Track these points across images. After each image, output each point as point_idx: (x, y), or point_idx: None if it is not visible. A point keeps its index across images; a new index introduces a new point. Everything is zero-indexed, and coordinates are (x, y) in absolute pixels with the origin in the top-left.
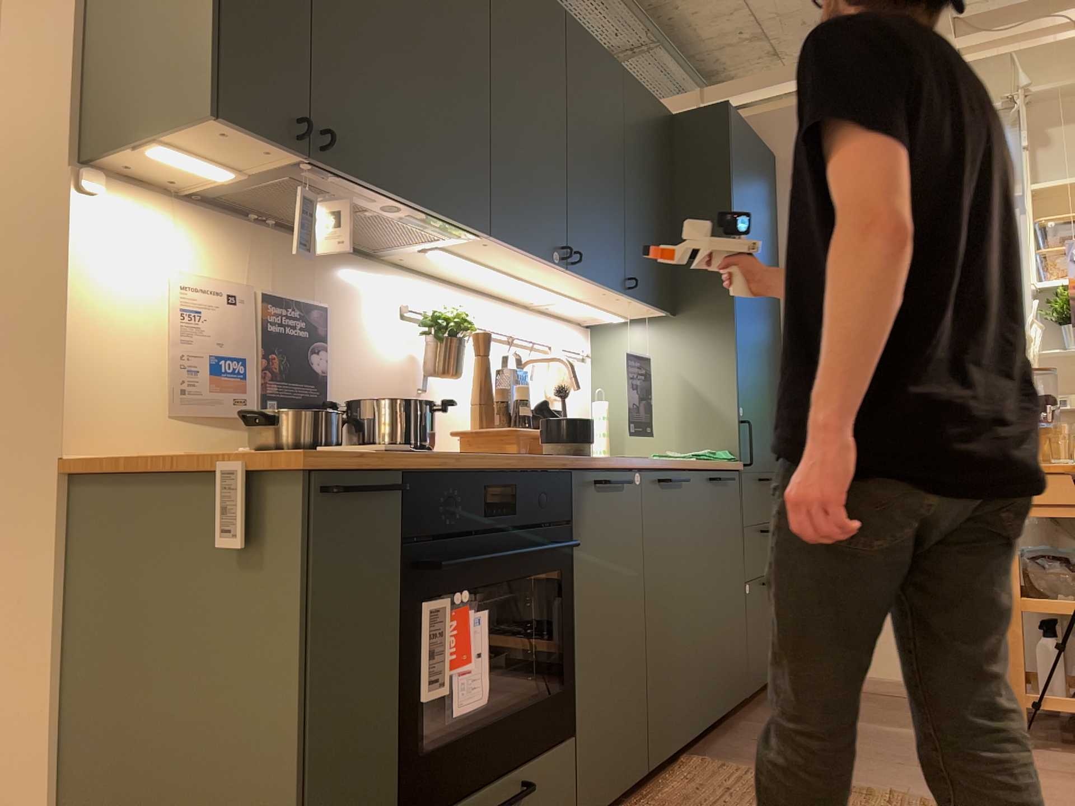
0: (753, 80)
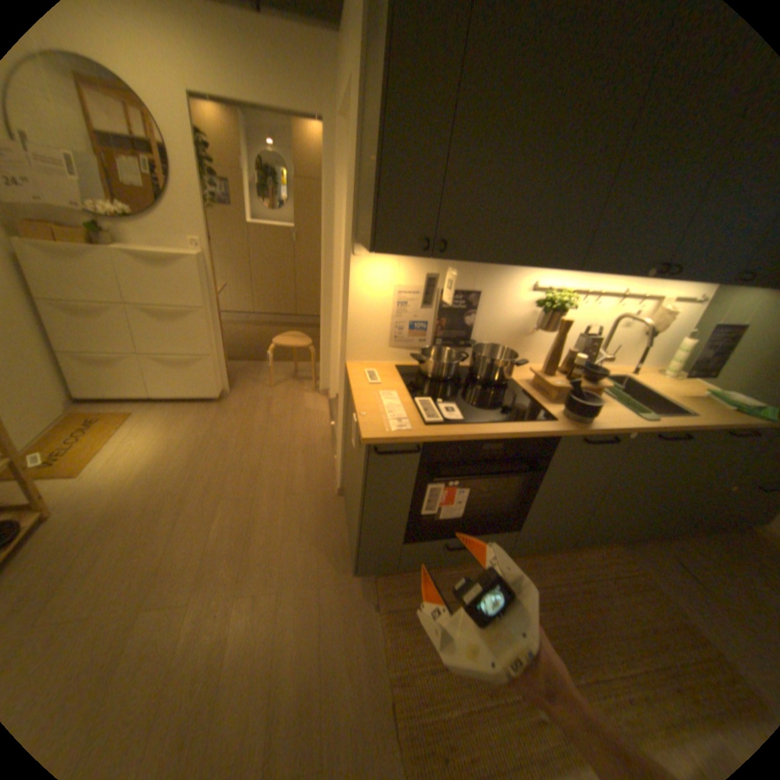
0: None
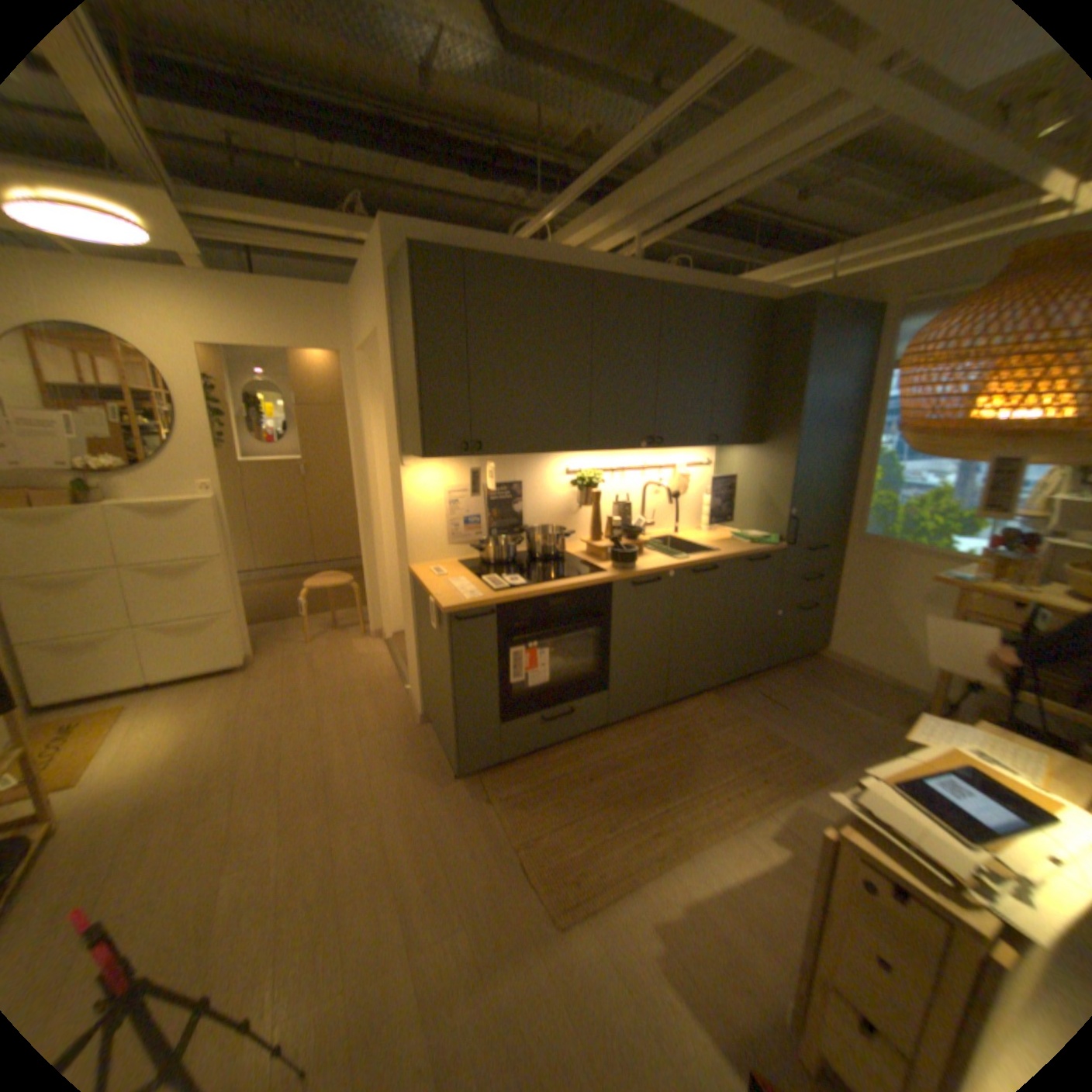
0: (882, 232)
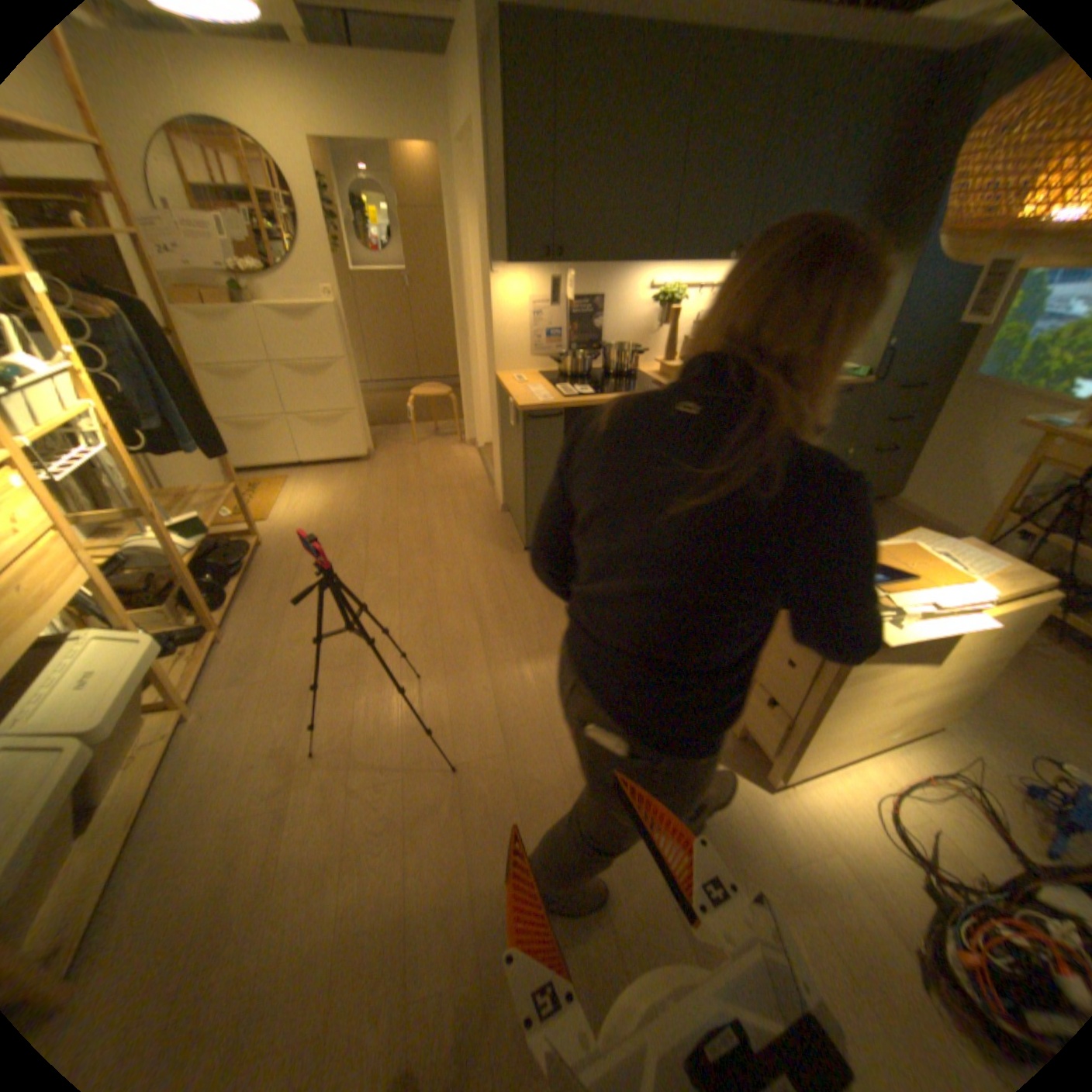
0: None
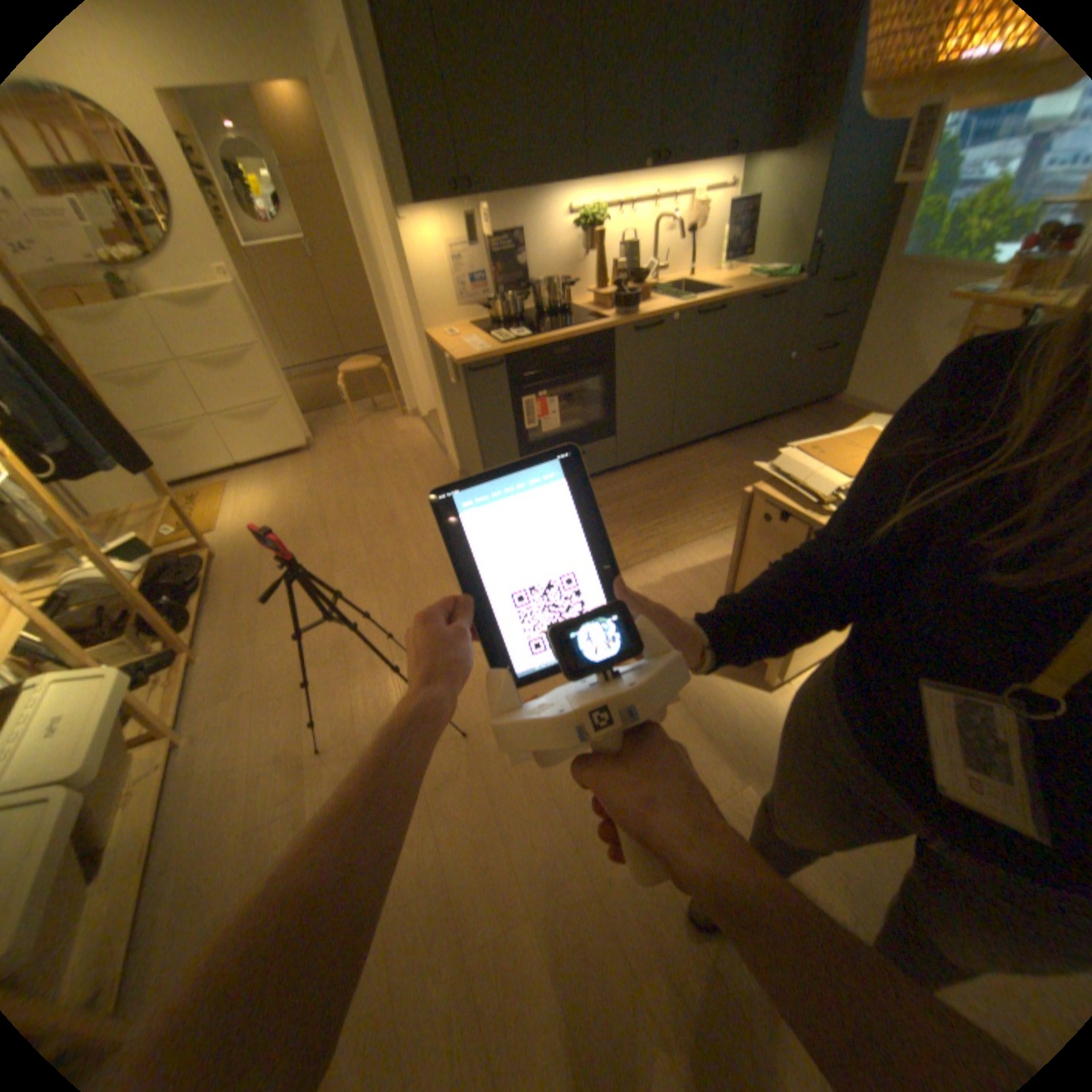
0: None
